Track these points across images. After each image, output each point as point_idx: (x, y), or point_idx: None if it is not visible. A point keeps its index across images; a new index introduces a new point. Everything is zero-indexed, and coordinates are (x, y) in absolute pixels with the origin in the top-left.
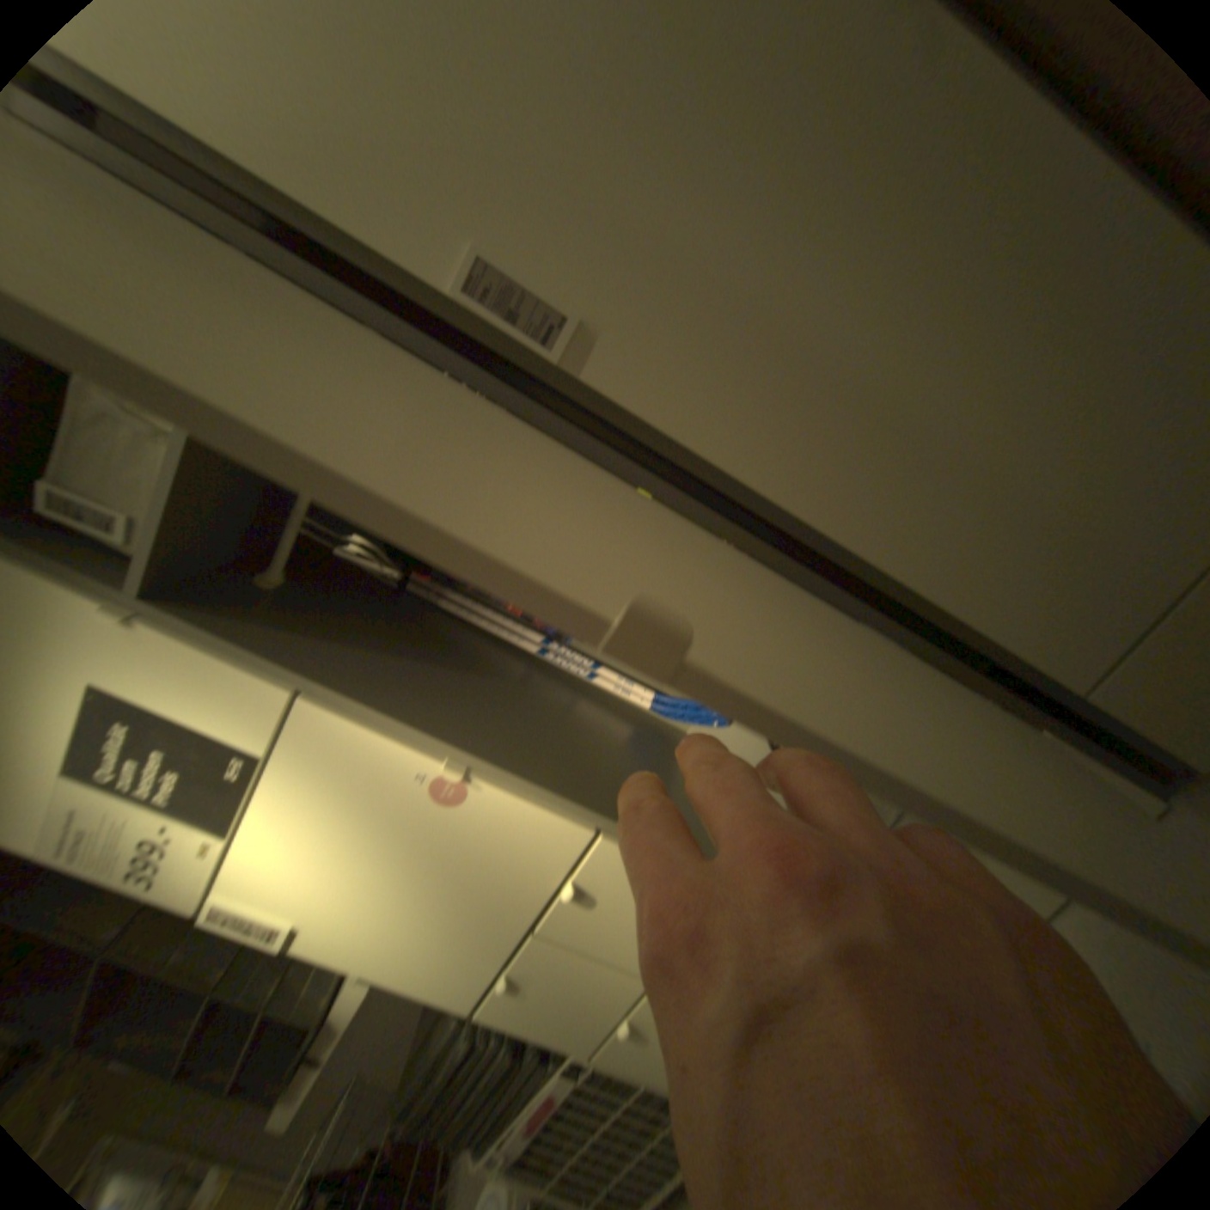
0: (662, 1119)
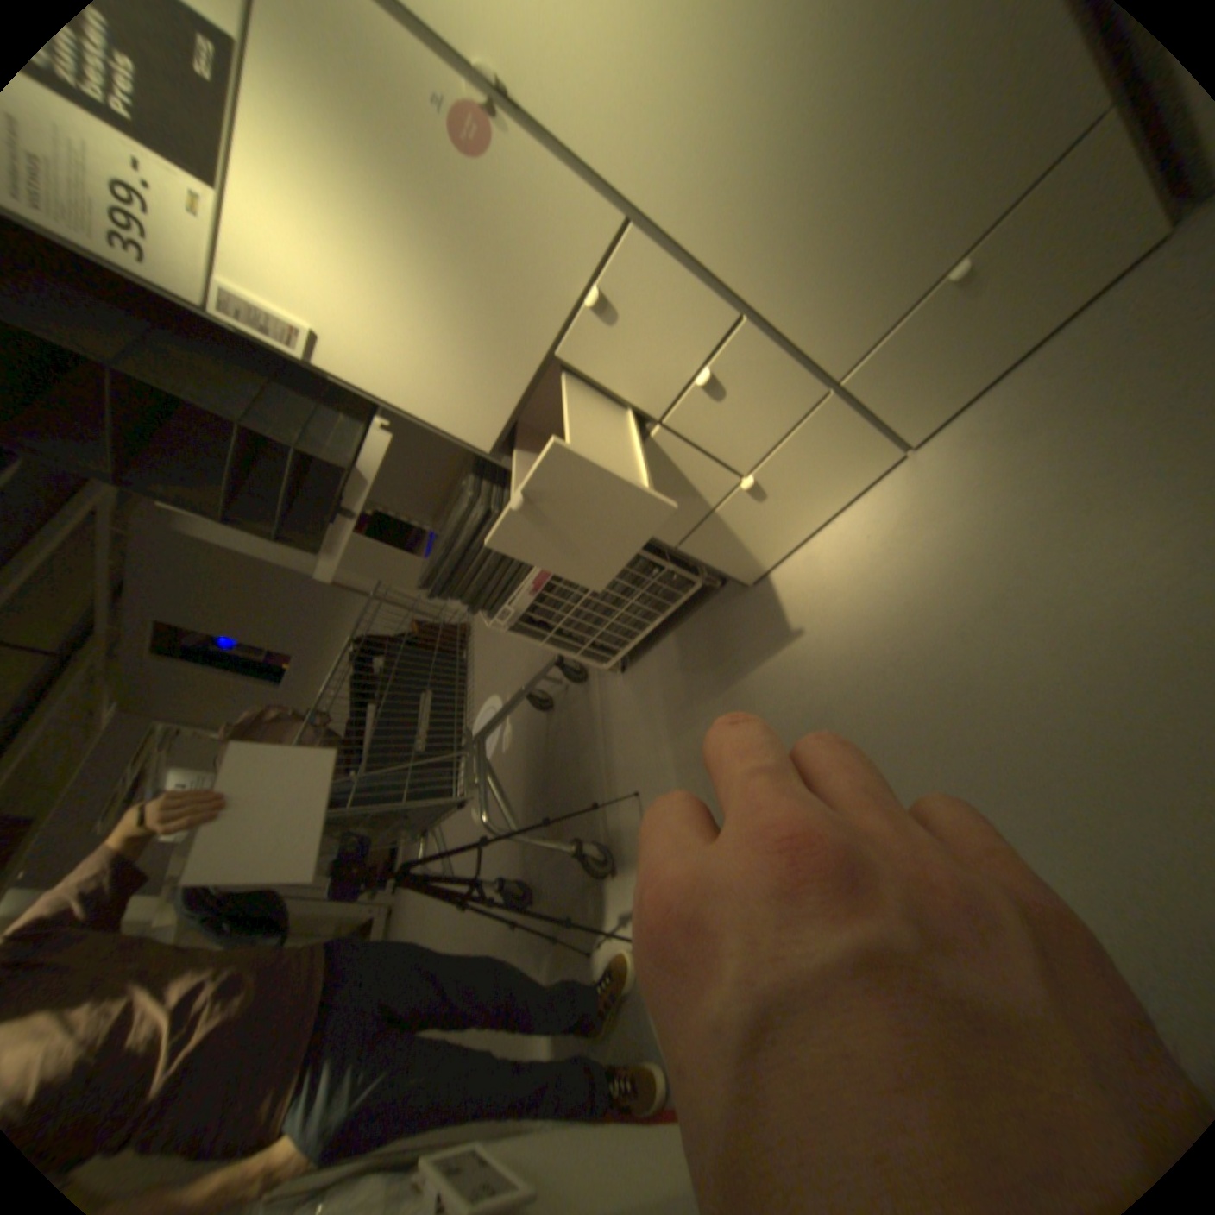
0: (642, 577)
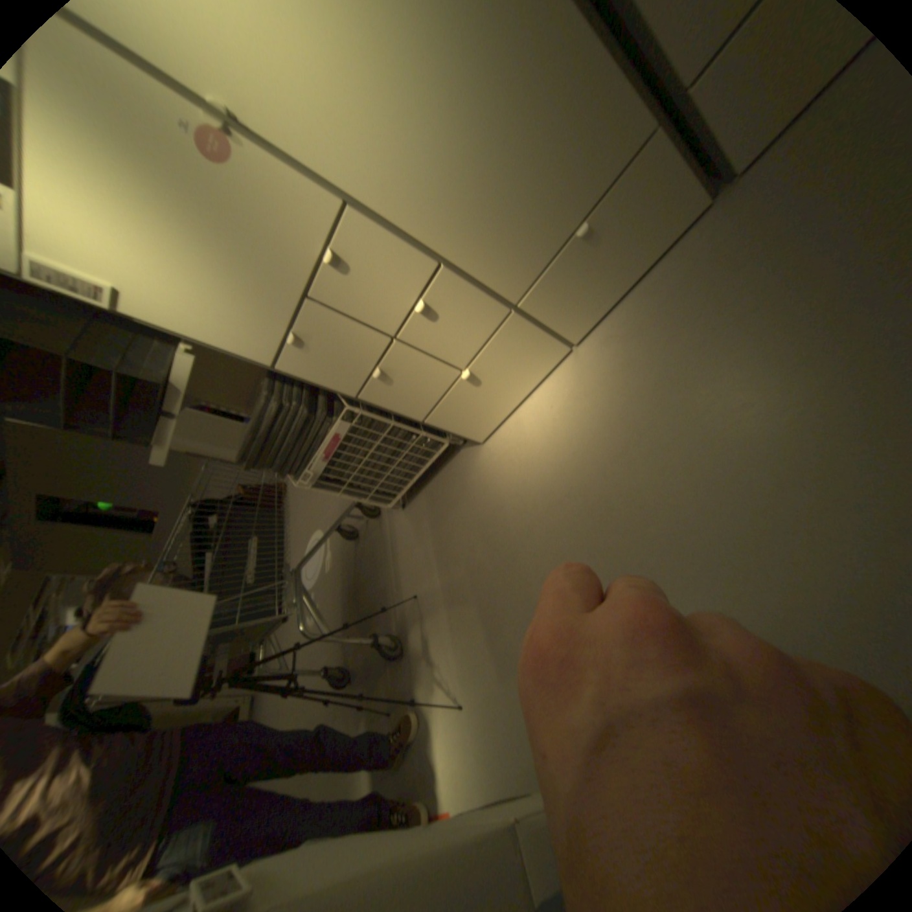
0: (405, 443)
